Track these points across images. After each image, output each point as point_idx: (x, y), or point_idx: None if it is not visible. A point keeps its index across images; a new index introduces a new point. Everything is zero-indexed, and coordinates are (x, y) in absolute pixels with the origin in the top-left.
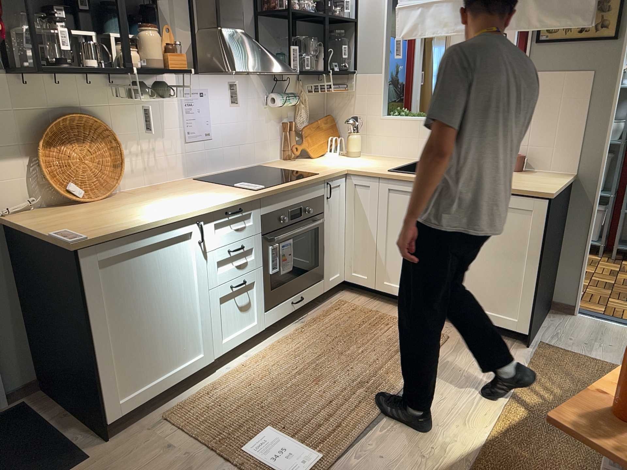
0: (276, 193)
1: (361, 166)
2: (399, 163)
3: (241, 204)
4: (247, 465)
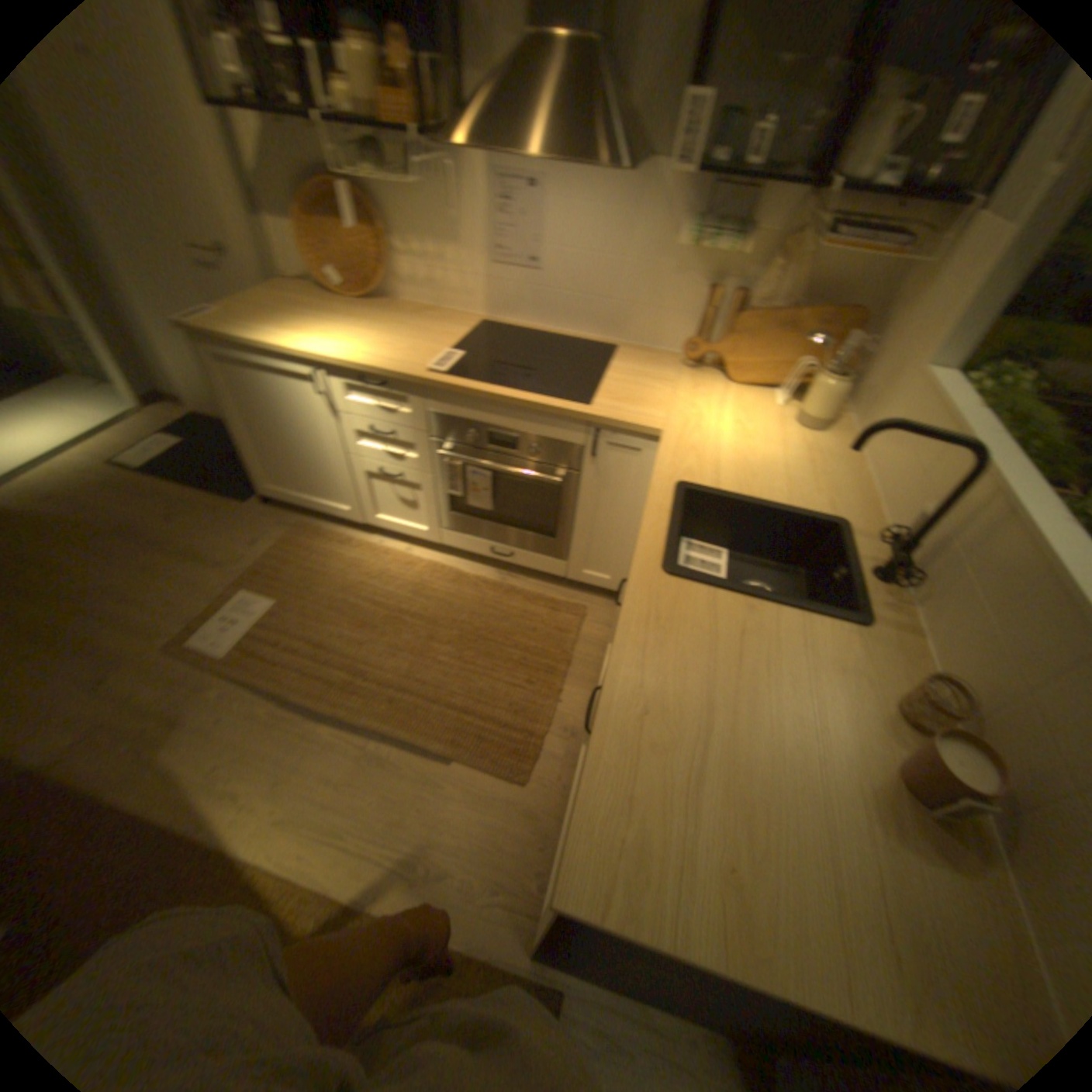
0: (452, 392)
1: (703, 443)
2: (794, 494)
3: (381, 377)
4: (214, 604)
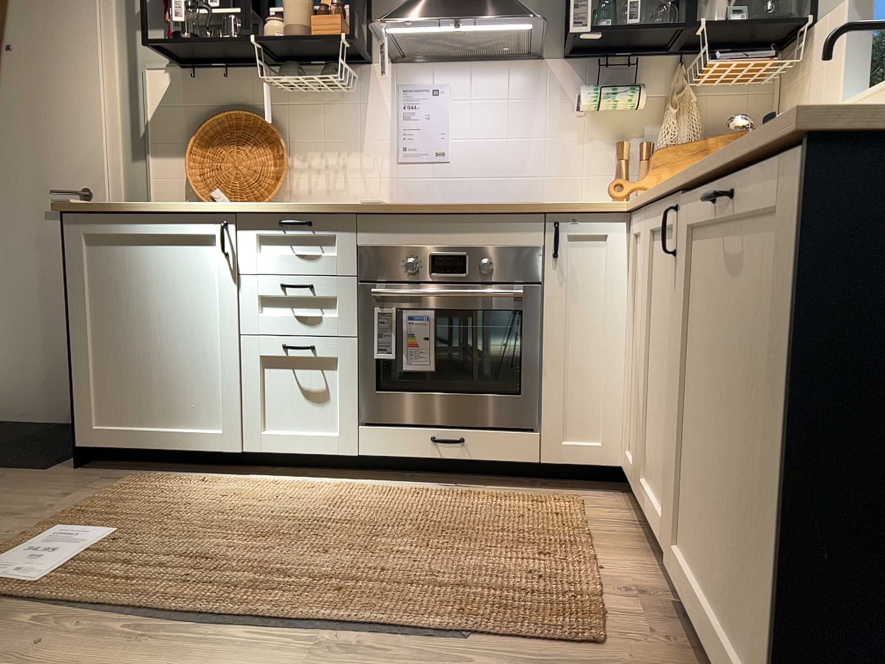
0: (394, 214)
1: None
2: None
3: (311, 214)
4: (19, 542)
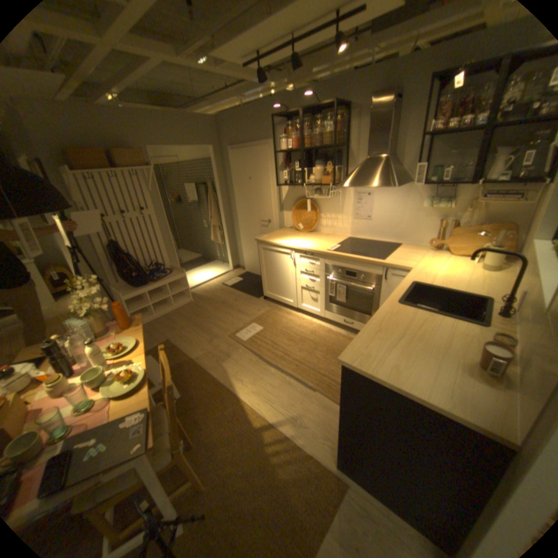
0: (335, 256)
1: (431, 272)
2: (470, 289)
3: (312, 252)
4: (246, 325)
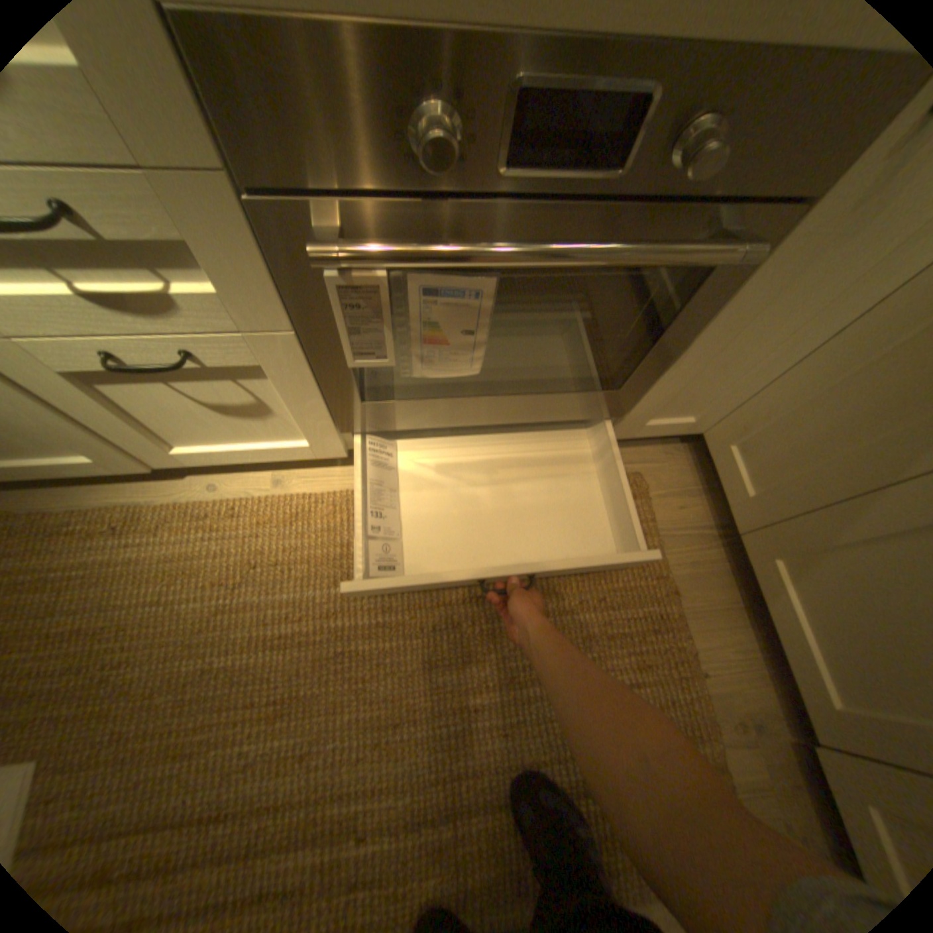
0: None
1: None
2: None
3: None
4: None
